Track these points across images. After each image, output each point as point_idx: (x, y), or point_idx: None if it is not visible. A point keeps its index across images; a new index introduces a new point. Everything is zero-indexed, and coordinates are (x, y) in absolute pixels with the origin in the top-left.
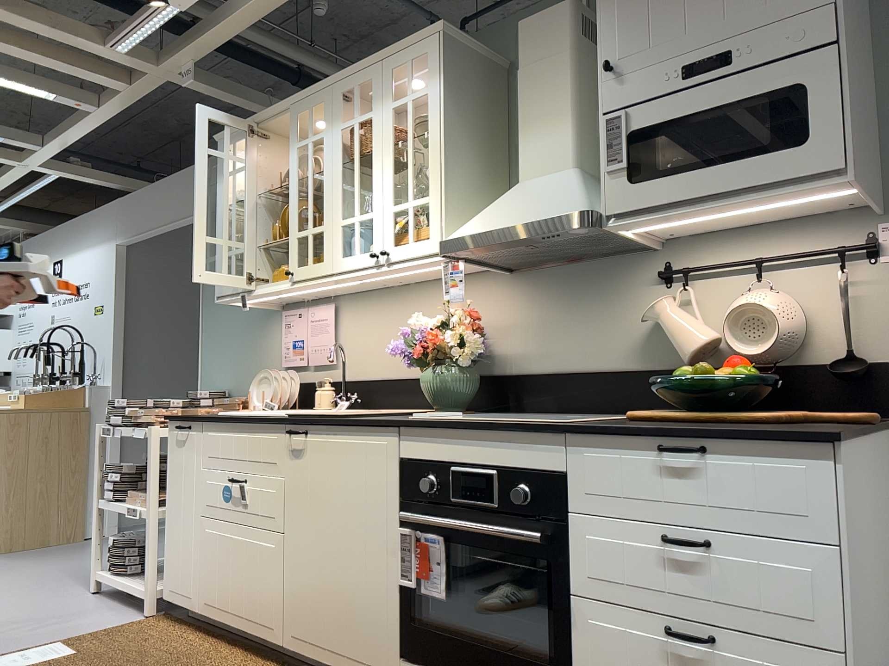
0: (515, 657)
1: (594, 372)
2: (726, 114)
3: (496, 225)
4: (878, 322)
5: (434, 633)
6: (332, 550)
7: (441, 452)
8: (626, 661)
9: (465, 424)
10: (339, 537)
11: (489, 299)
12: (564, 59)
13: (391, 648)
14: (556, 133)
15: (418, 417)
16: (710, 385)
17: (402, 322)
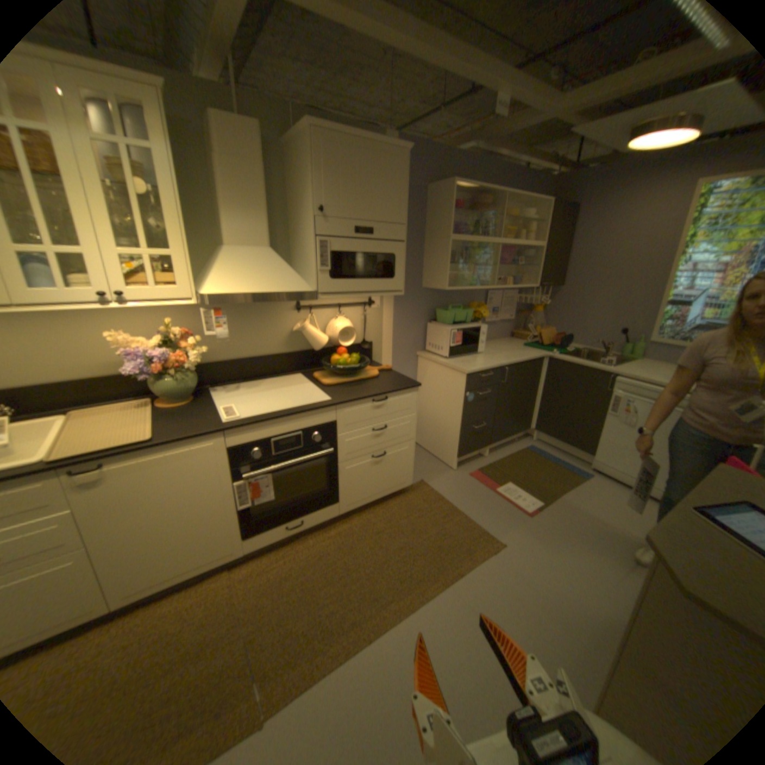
0: (313, 498)
1: (262, 356)
2: (368, 256)
3: (252, 289)
4: (371, 329)
5: (266, 516)
6: (165, 525)
7: (263, 434)
8: (358, 473)
9: (283, 416)
10: (171, 514)
11: (173, 314)
12: (259, 167)
13: (234, 540)
14: (257, 220)
15: (229, 419)
16: (348, 365)
17: (59, 331)
